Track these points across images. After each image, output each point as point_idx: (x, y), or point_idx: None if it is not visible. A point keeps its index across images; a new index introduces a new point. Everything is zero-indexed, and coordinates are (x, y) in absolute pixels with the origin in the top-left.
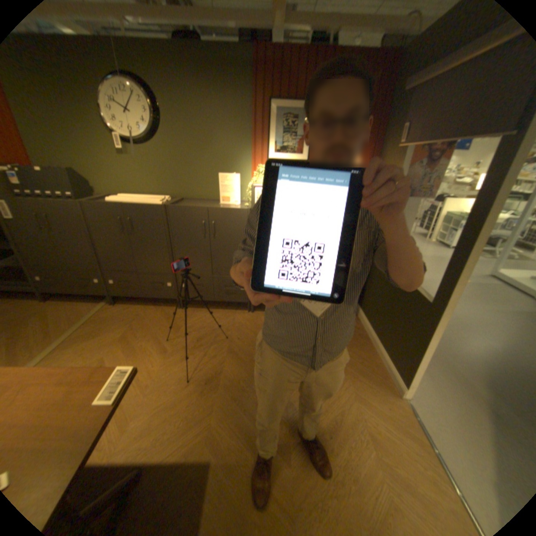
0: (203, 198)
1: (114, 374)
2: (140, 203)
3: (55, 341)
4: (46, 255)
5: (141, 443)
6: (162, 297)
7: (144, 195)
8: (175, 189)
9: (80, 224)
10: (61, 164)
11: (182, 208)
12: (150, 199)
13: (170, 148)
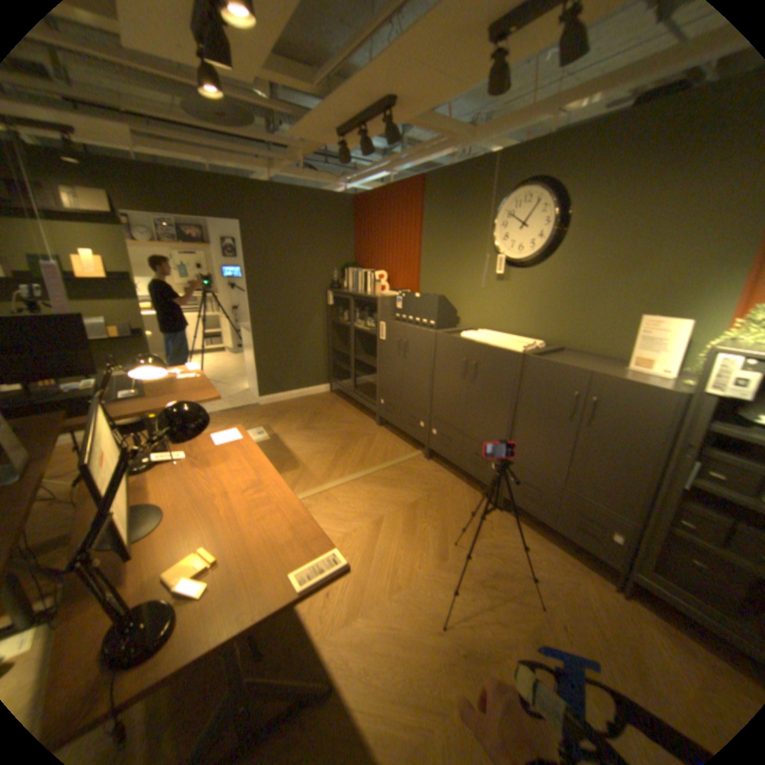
0: (601, 353)
1: (328, 557)
2: (496, 345)
3: (363, 472)
4: (394, 382)
5: (352, 659)
6: (481, 479)
7: (511, 335)
8: (557, 333)
9: (428, 358)
10: (441, 291)
11: (548, 364)
12: (512, 342)
13: (569, 273)
